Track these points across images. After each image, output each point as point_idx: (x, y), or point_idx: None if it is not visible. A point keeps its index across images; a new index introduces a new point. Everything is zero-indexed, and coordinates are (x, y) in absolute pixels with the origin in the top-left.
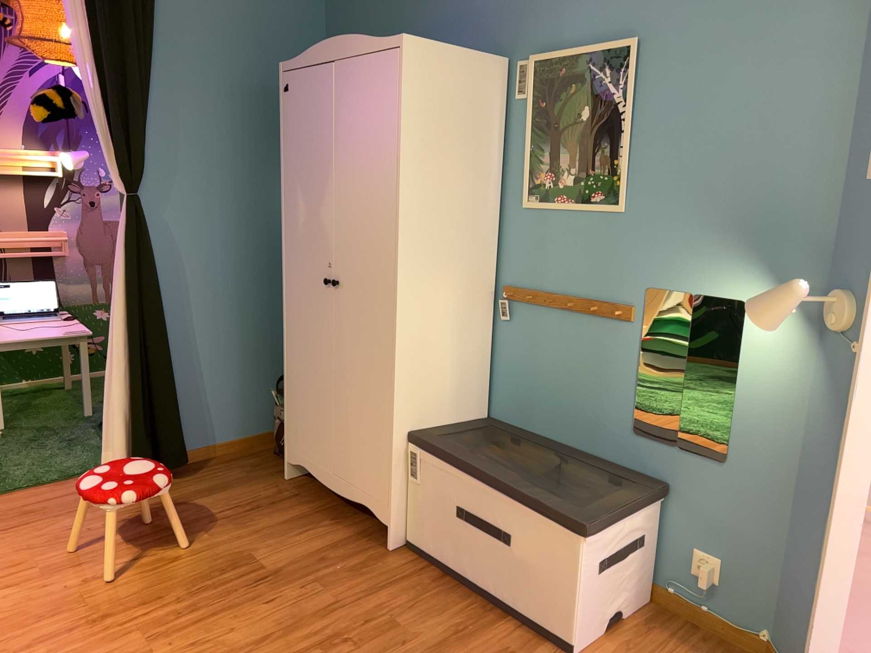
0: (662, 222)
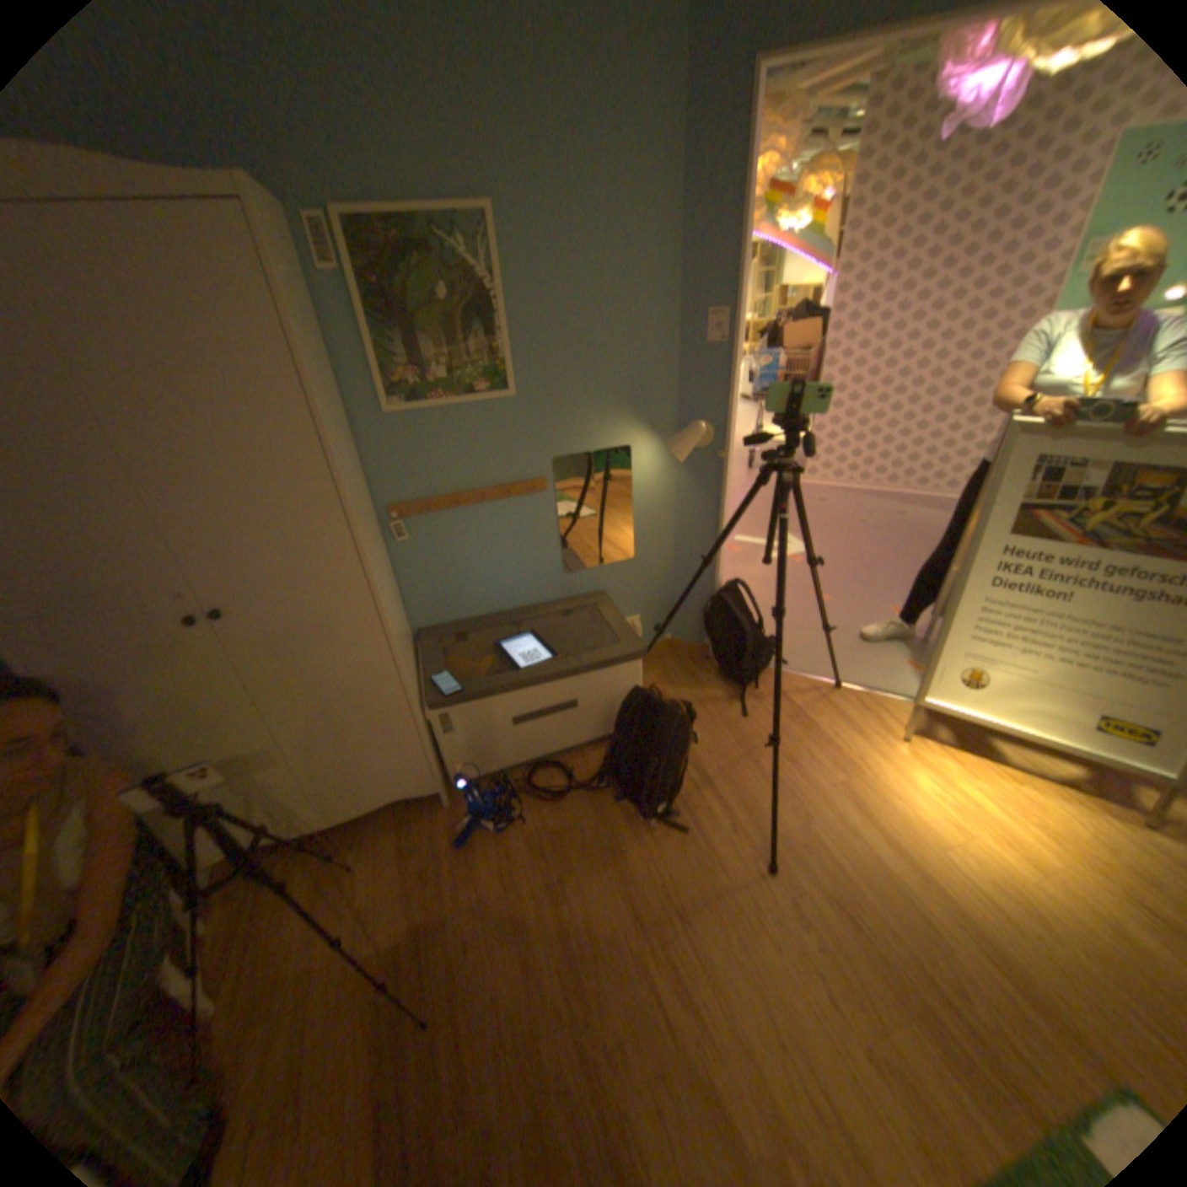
0: (554, 399)
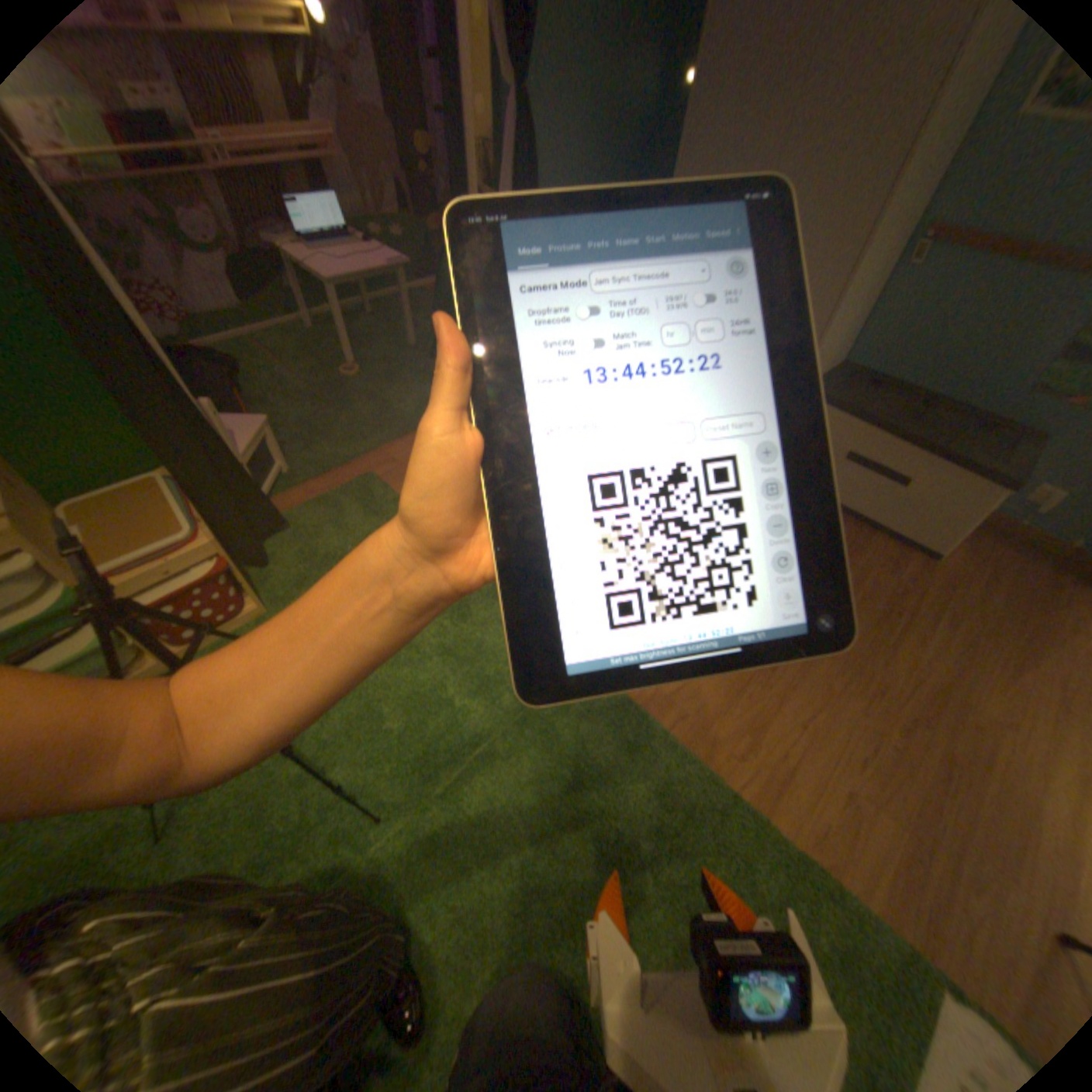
0: None
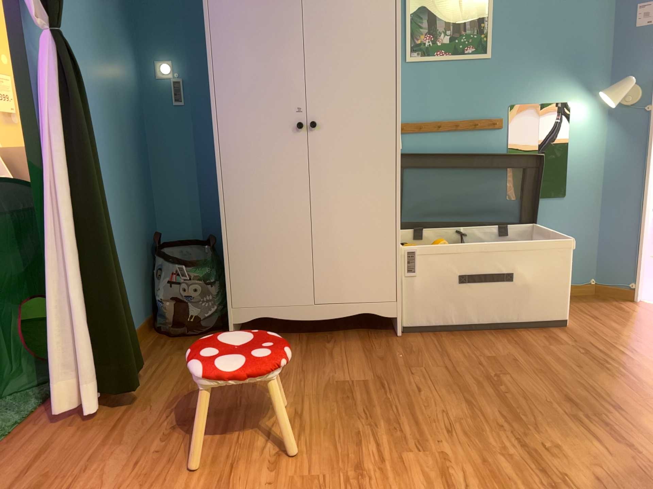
0: (516, 63)
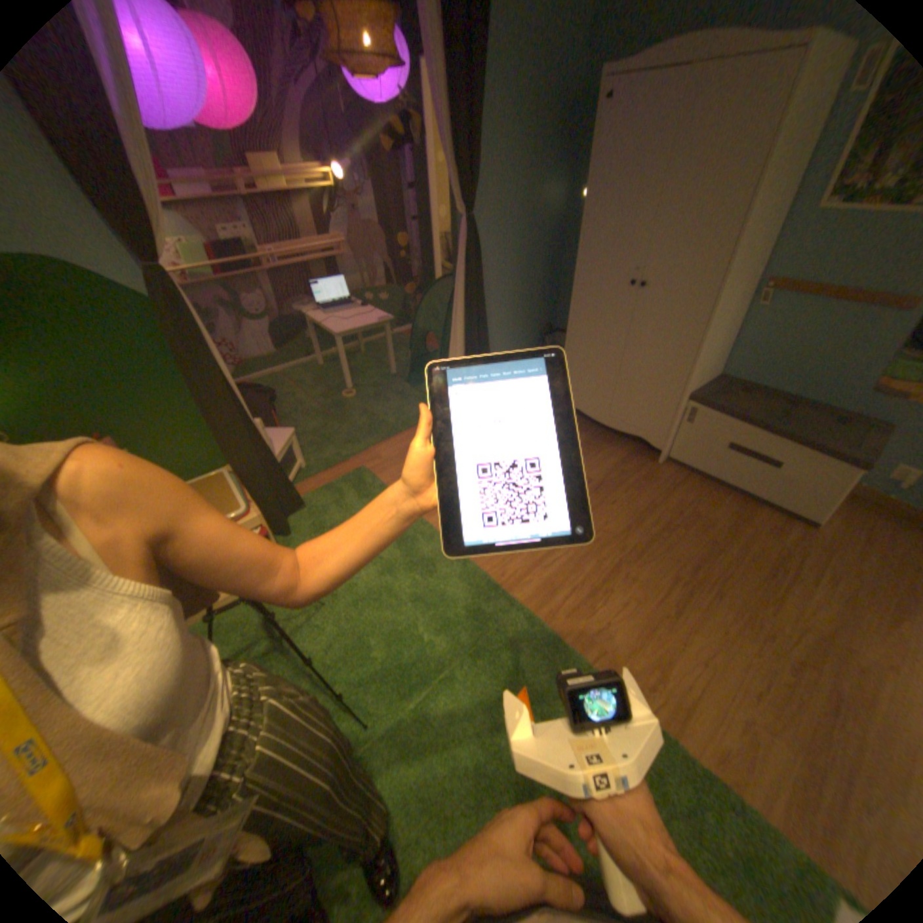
0: None
